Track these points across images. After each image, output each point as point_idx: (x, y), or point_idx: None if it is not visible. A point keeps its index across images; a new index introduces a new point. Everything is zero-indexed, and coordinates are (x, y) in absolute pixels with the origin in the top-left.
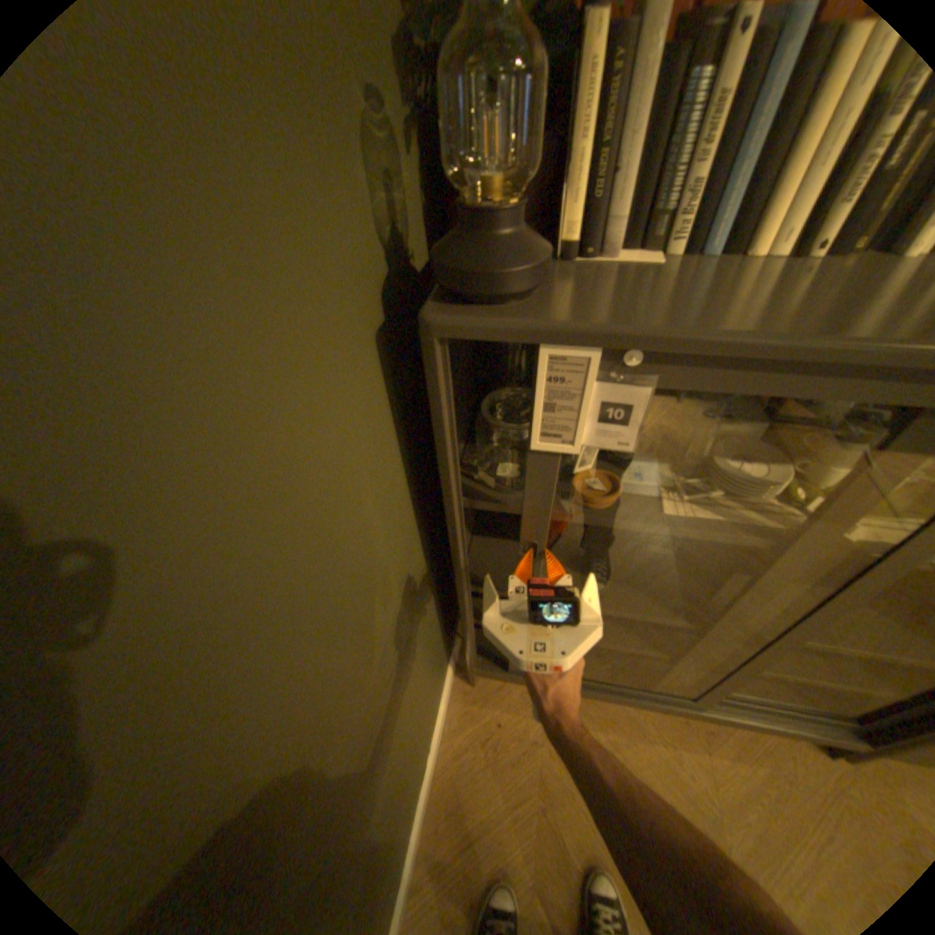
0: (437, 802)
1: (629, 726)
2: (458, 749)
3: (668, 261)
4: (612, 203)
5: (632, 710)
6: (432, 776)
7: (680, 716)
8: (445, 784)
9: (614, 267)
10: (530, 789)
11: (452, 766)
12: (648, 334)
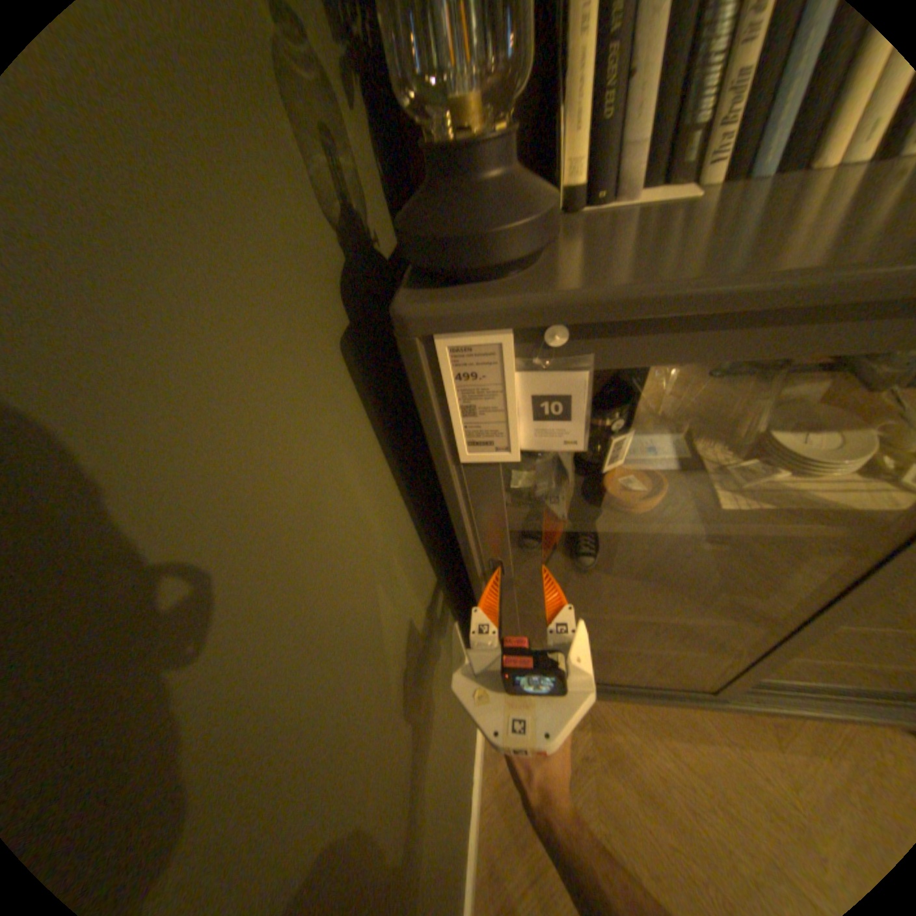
0: (489, 839)
1: (686, 728)
2: (503, 775)
3: (705, 194)
4: (627, 124)
5: (686, 710)
6: (479, 809)
7: (741, 710)
8: (494, 817)
9: (635, 211)
10: (588, 813)
11: (499, 795)
12: (721, 288)
